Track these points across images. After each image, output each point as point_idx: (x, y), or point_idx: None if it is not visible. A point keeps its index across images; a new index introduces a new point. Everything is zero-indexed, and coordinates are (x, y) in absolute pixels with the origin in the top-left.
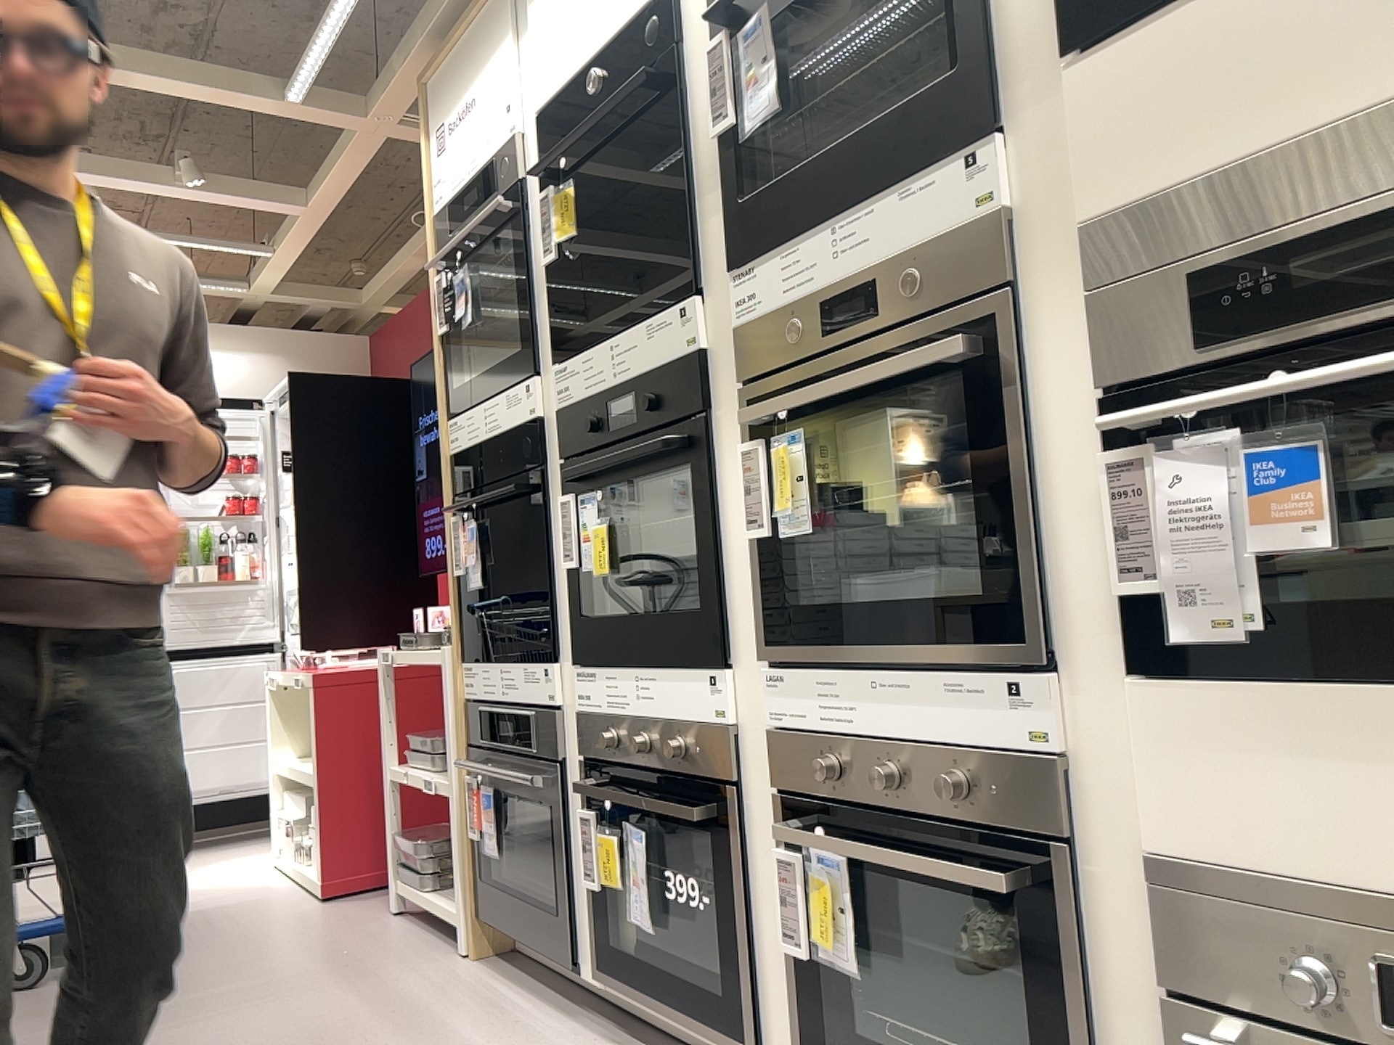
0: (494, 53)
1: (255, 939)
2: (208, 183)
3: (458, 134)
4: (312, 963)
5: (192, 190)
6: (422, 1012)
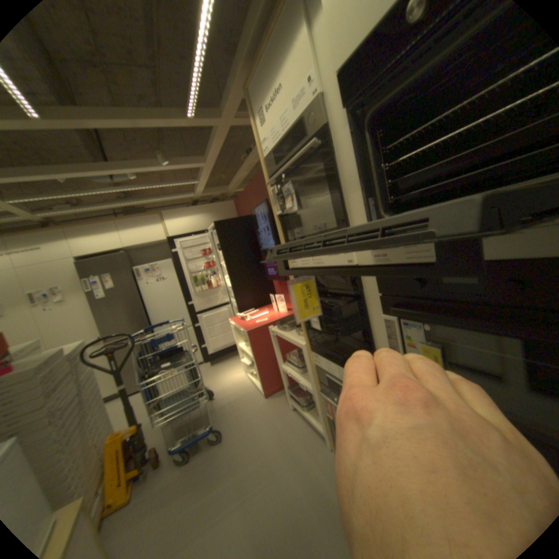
0: (292, 41)
1: (249, 426)
2: (168, 160)
3: (272, 107)
4: (273, 449)
5: (164, 164)
6: (331, 507)
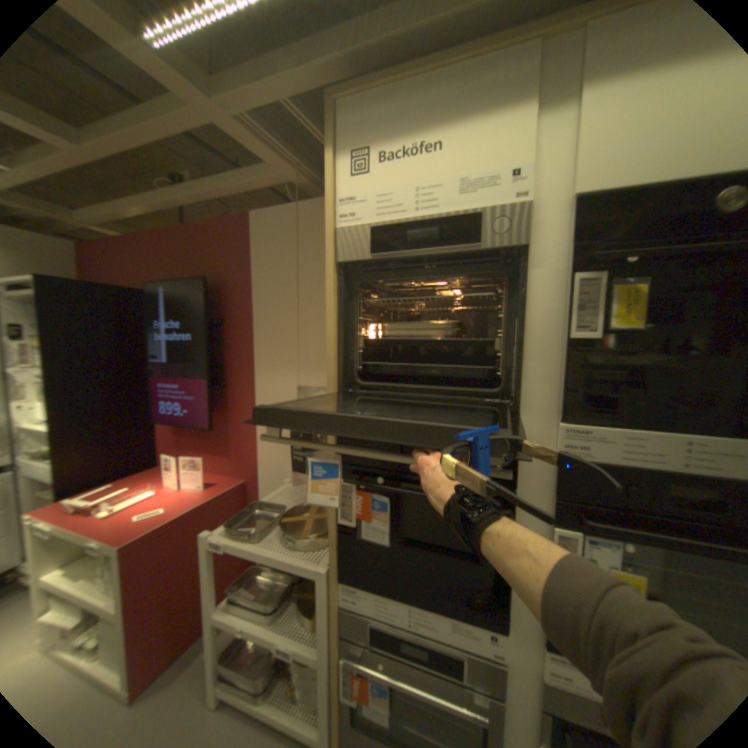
0: (495, 103)
1: None
2: None
3: (400, 162)
4: None
5: None
6: None
